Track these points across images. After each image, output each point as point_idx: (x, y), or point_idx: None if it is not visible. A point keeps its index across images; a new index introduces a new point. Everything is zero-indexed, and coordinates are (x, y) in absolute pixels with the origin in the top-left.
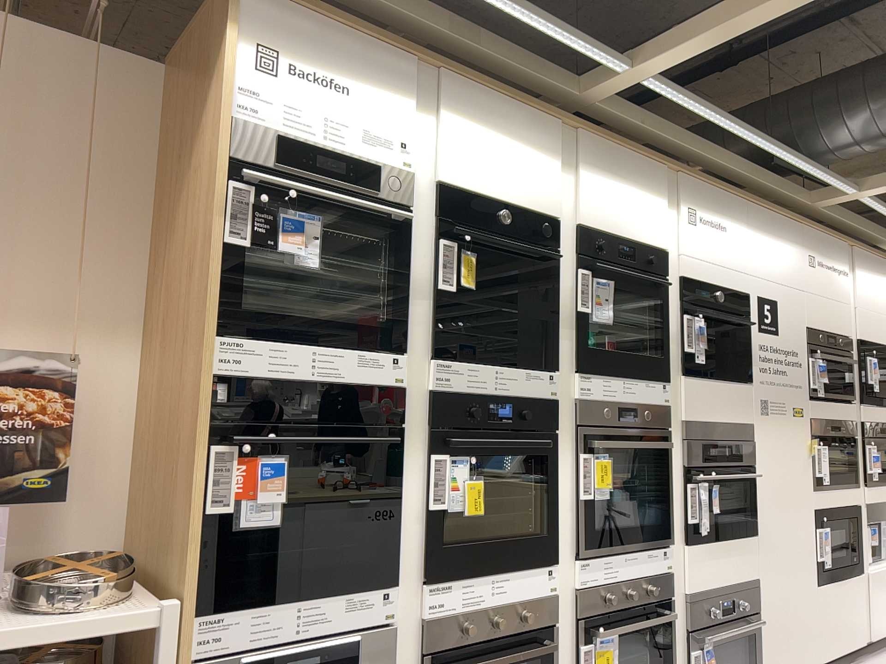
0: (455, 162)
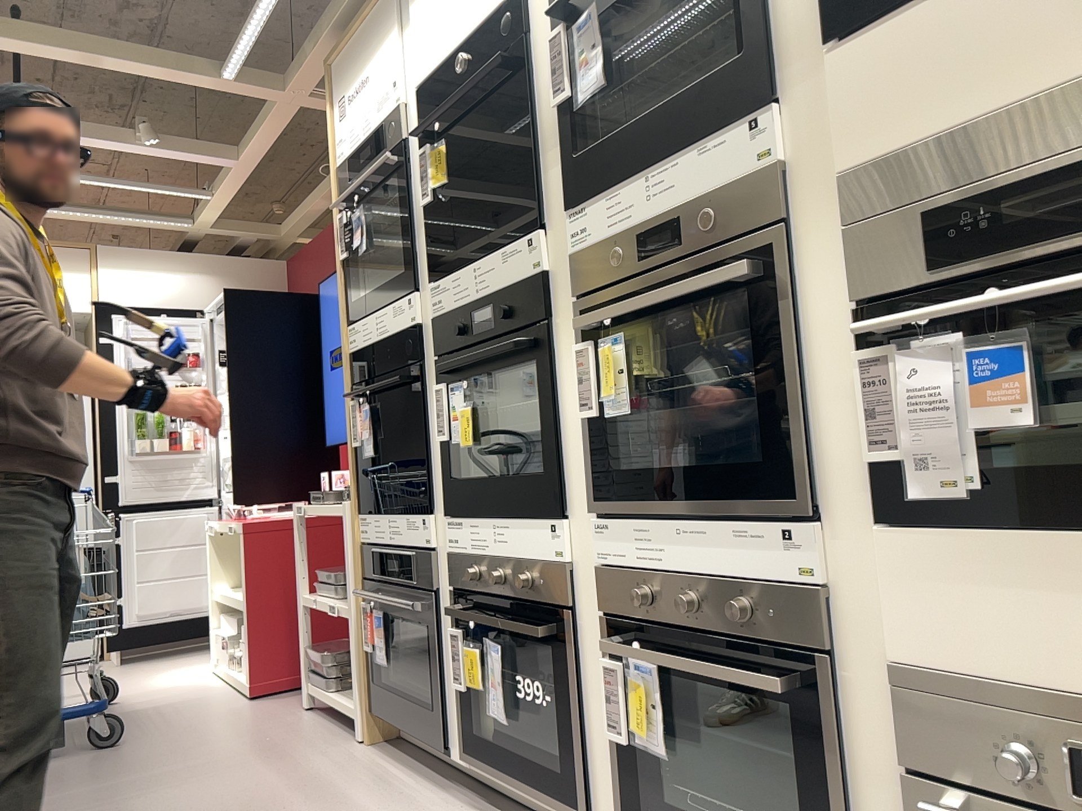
0: (420, 46)
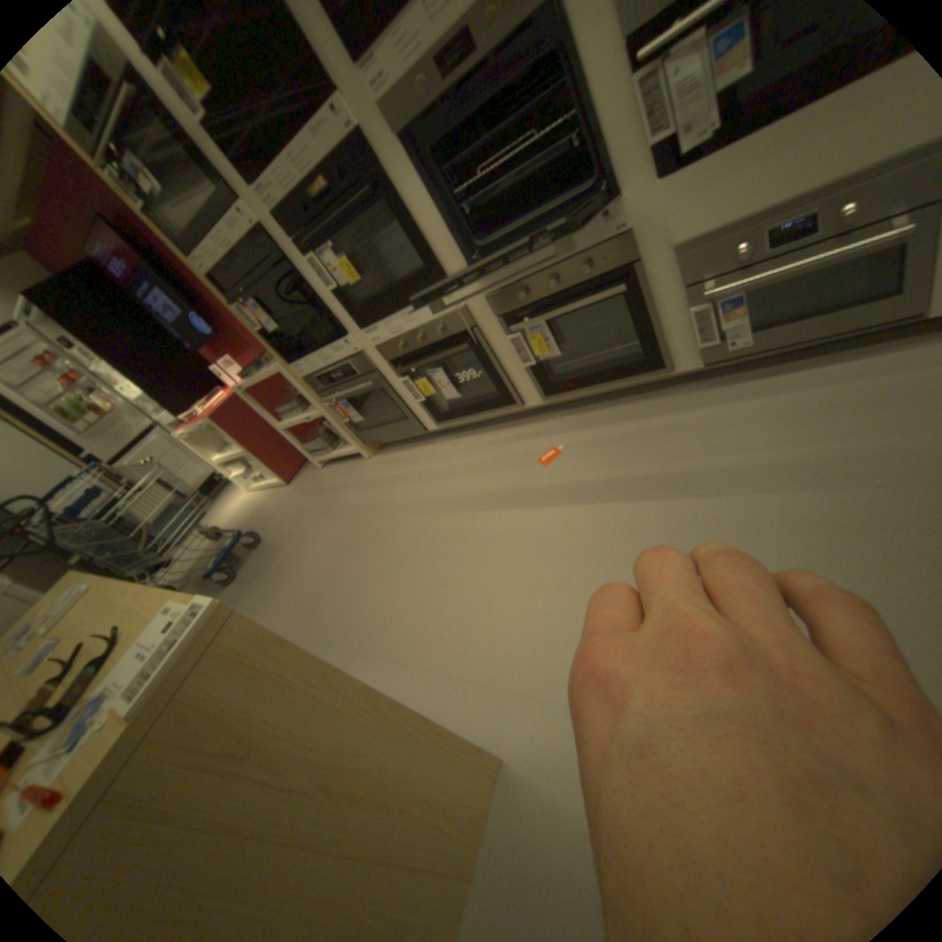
0: None
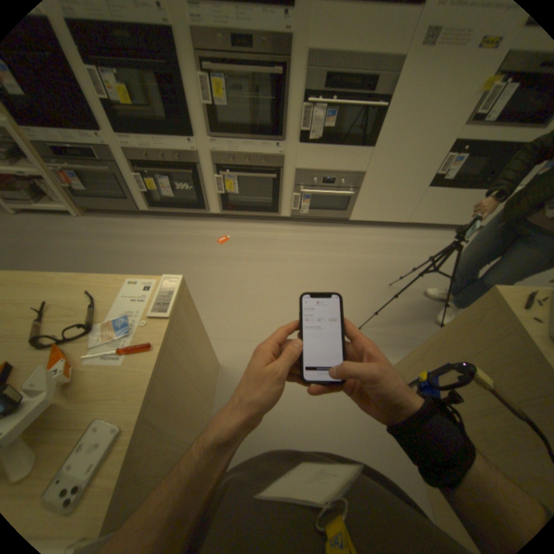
0: None
